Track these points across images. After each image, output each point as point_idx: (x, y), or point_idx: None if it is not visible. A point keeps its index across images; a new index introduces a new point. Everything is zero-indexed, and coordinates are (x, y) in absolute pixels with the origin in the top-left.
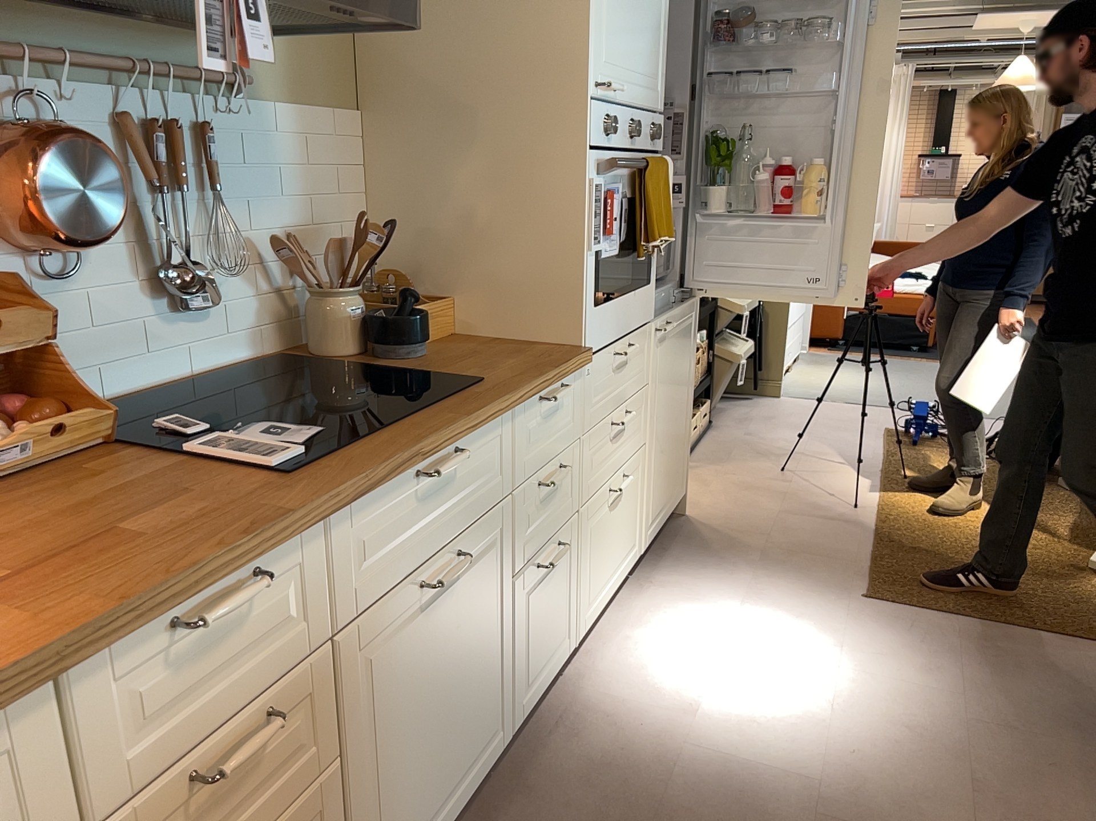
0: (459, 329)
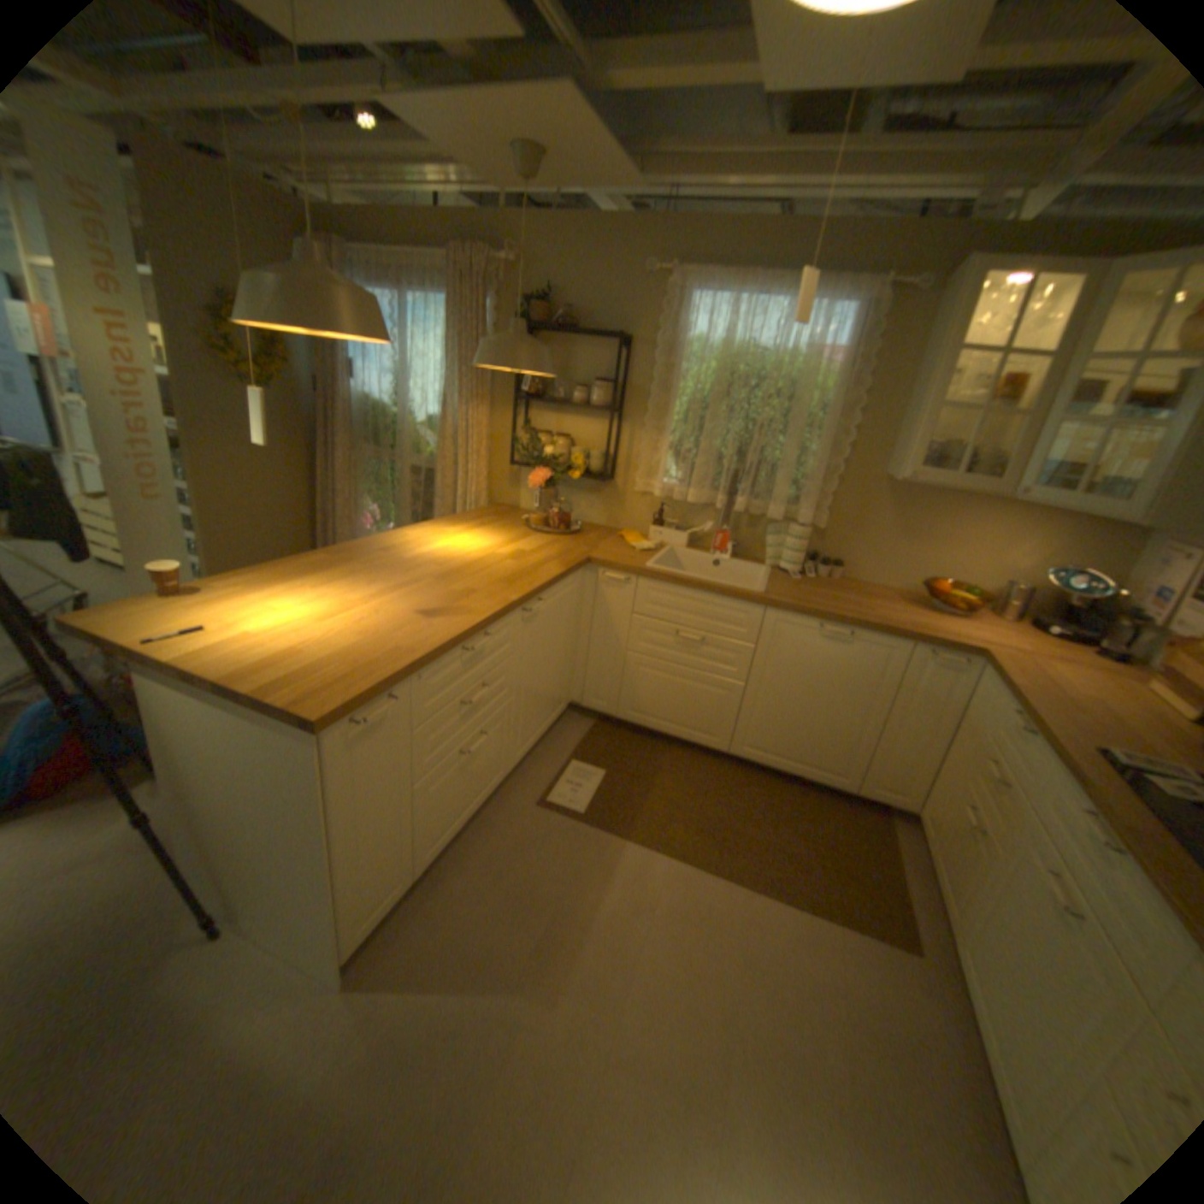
0: None
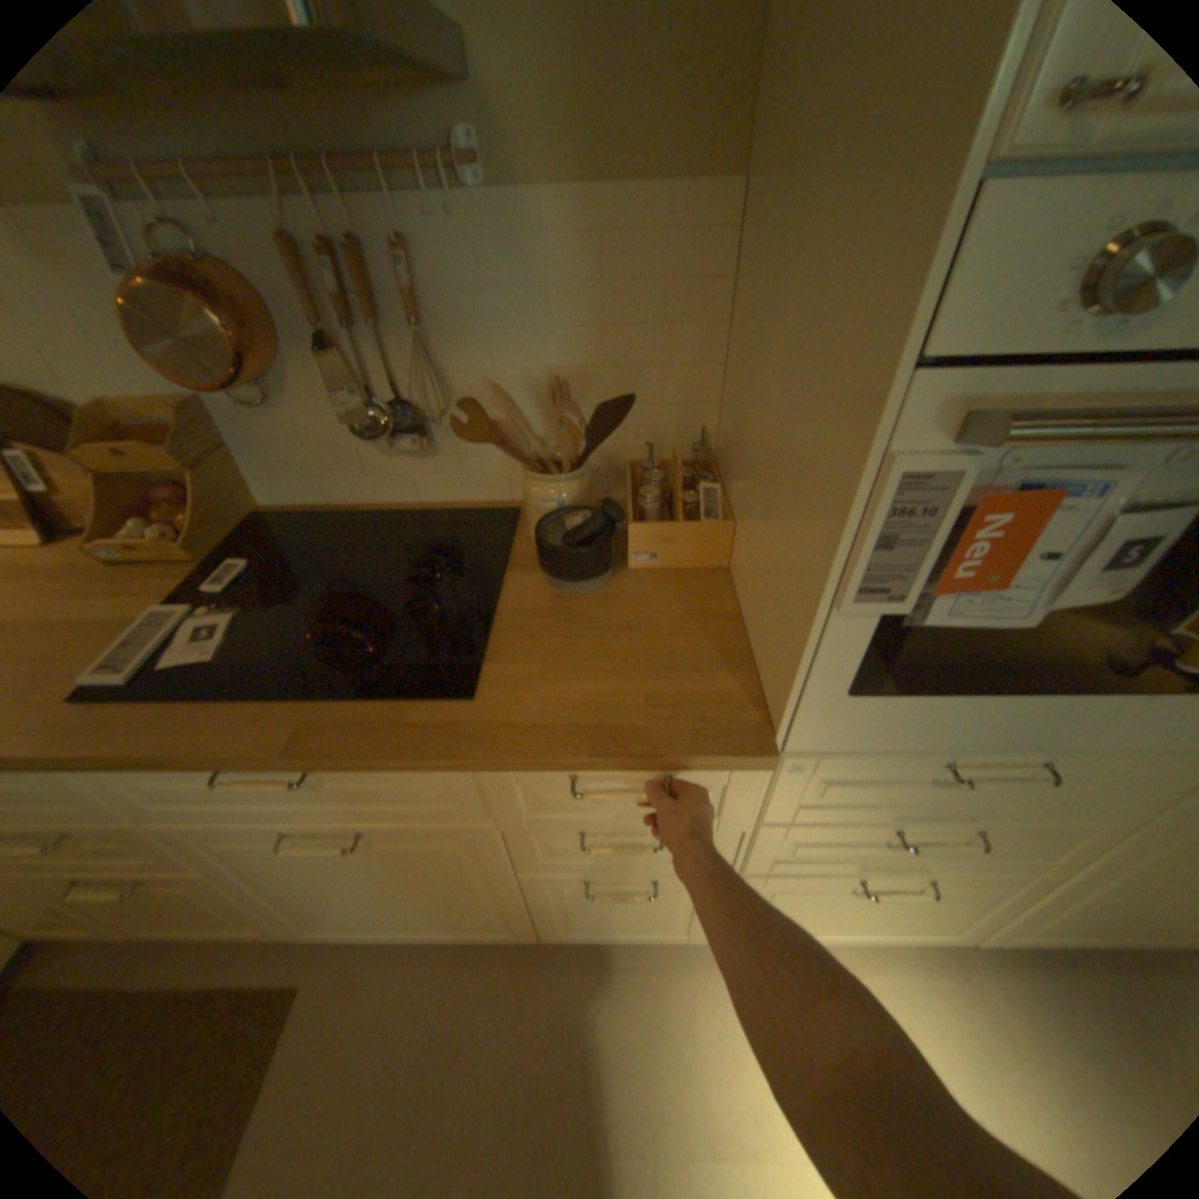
0: (736, 566)
